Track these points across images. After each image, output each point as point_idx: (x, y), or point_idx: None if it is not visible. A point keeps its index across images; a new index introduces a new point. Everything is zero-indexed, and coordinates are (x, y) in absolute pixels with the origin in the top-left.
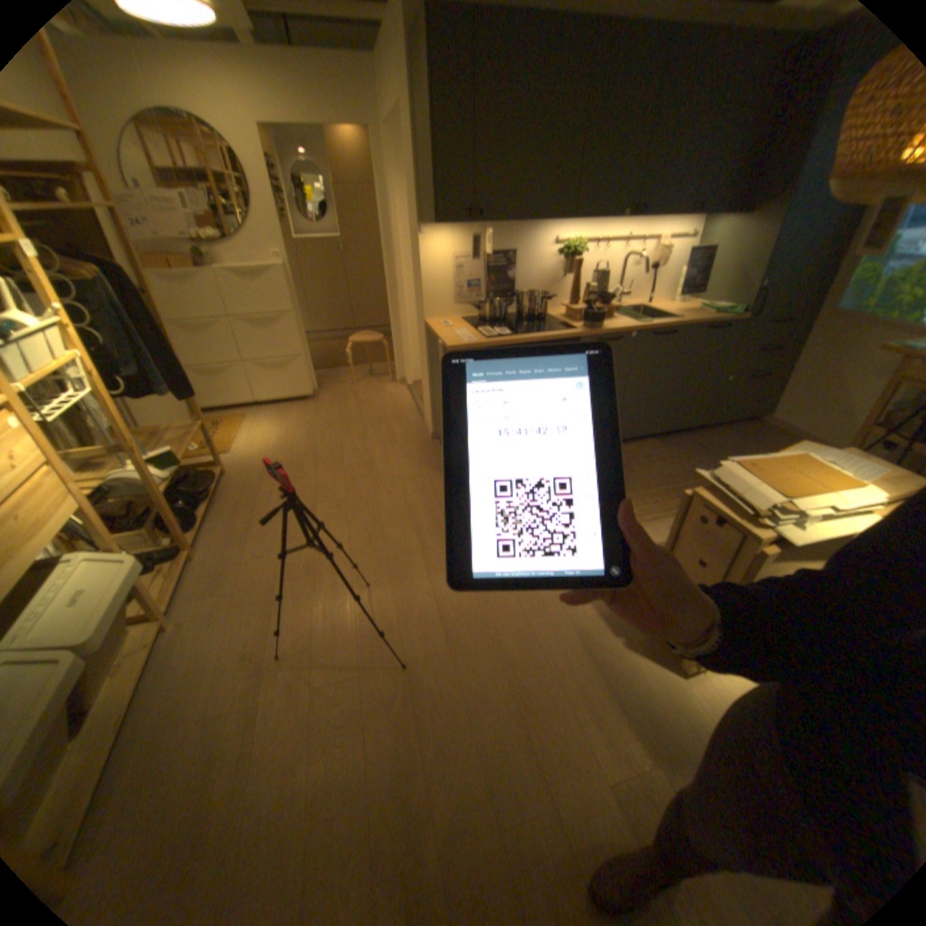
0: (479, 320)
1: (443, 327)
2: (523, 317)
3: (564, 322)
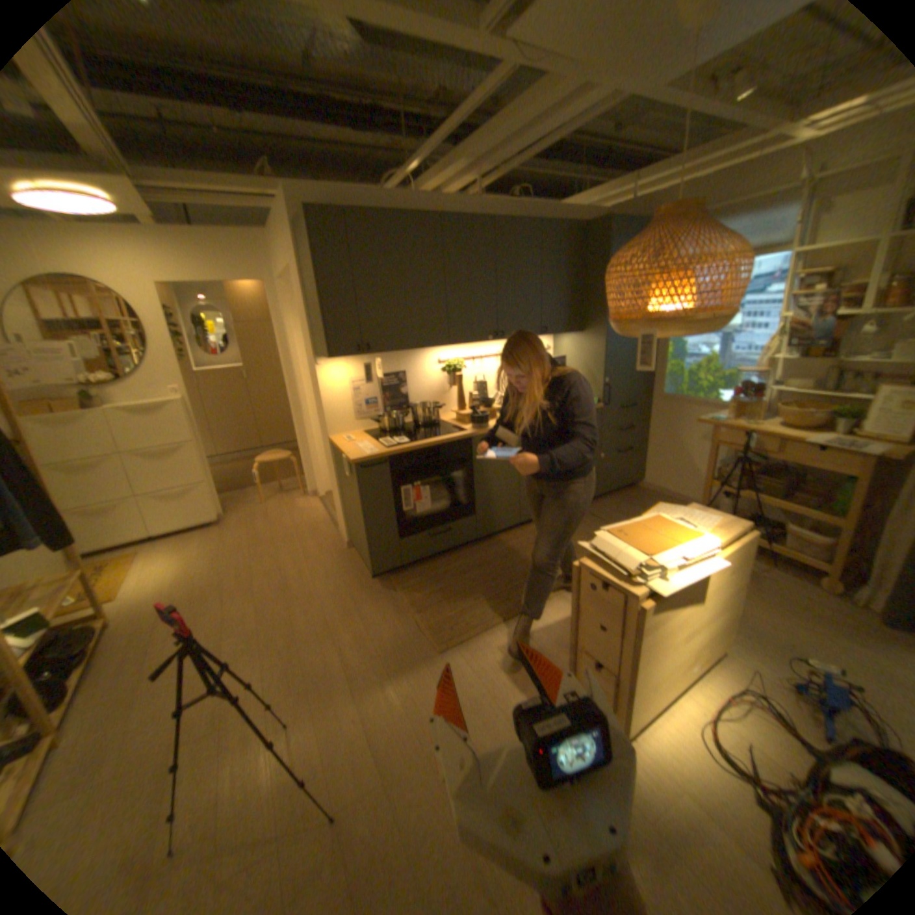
0: (380, 431)
1: (346, 442)
2: (419, 425)
3: (456, 426)
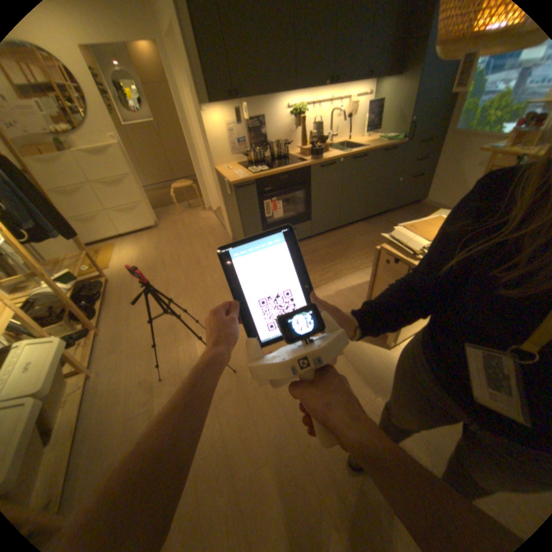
0: (248, 163)
1: (226, 170)
2: (275, 158)
3: (300, 158)
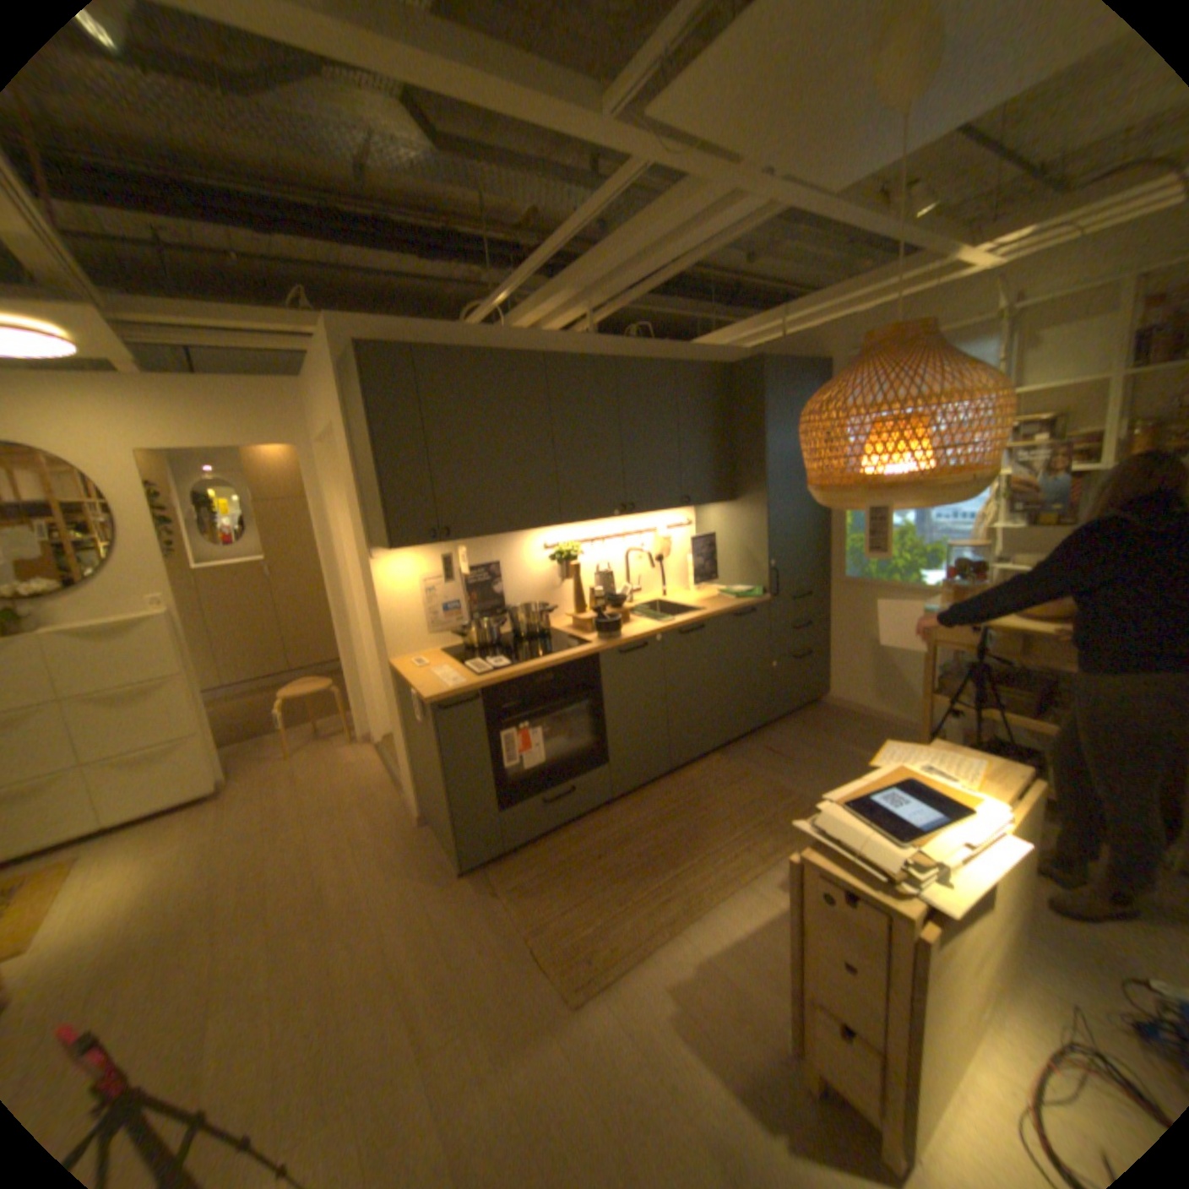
0: (467, 649)
1: (417, 668)
2: (523, 637)
3: (575, 635)
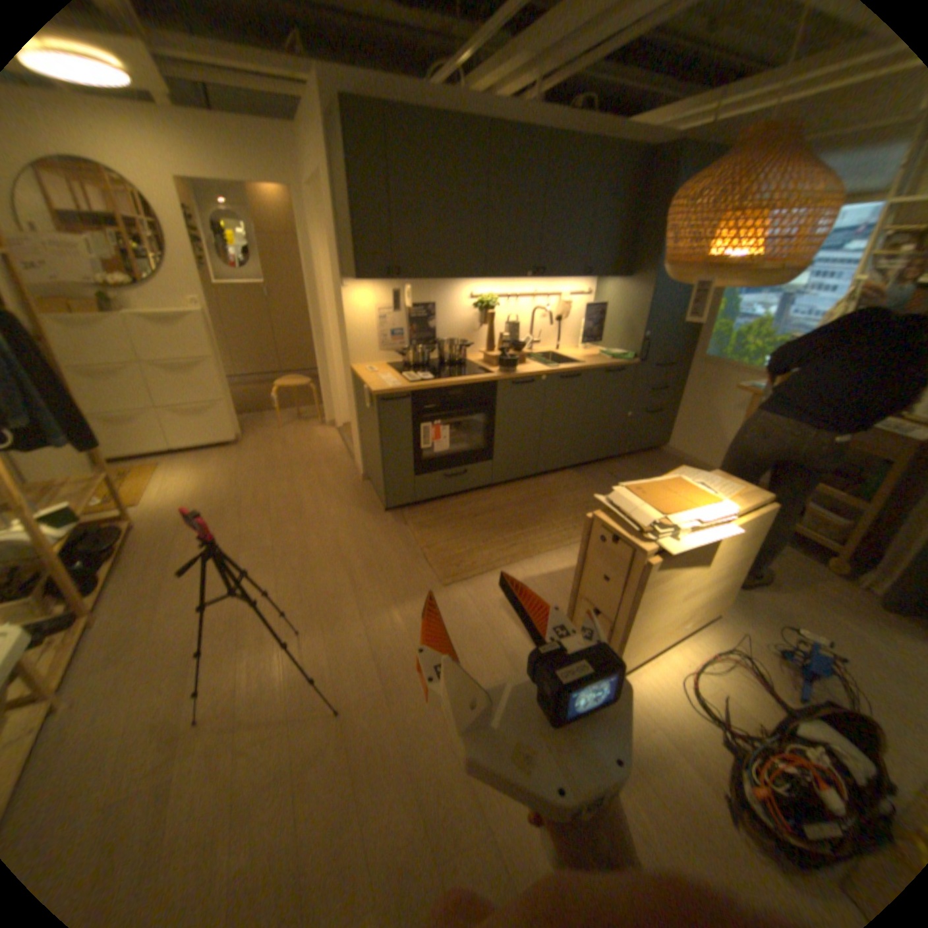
0: (404, 366)
1: (369, 372)
2: (445, 363)
3: (483, 367)
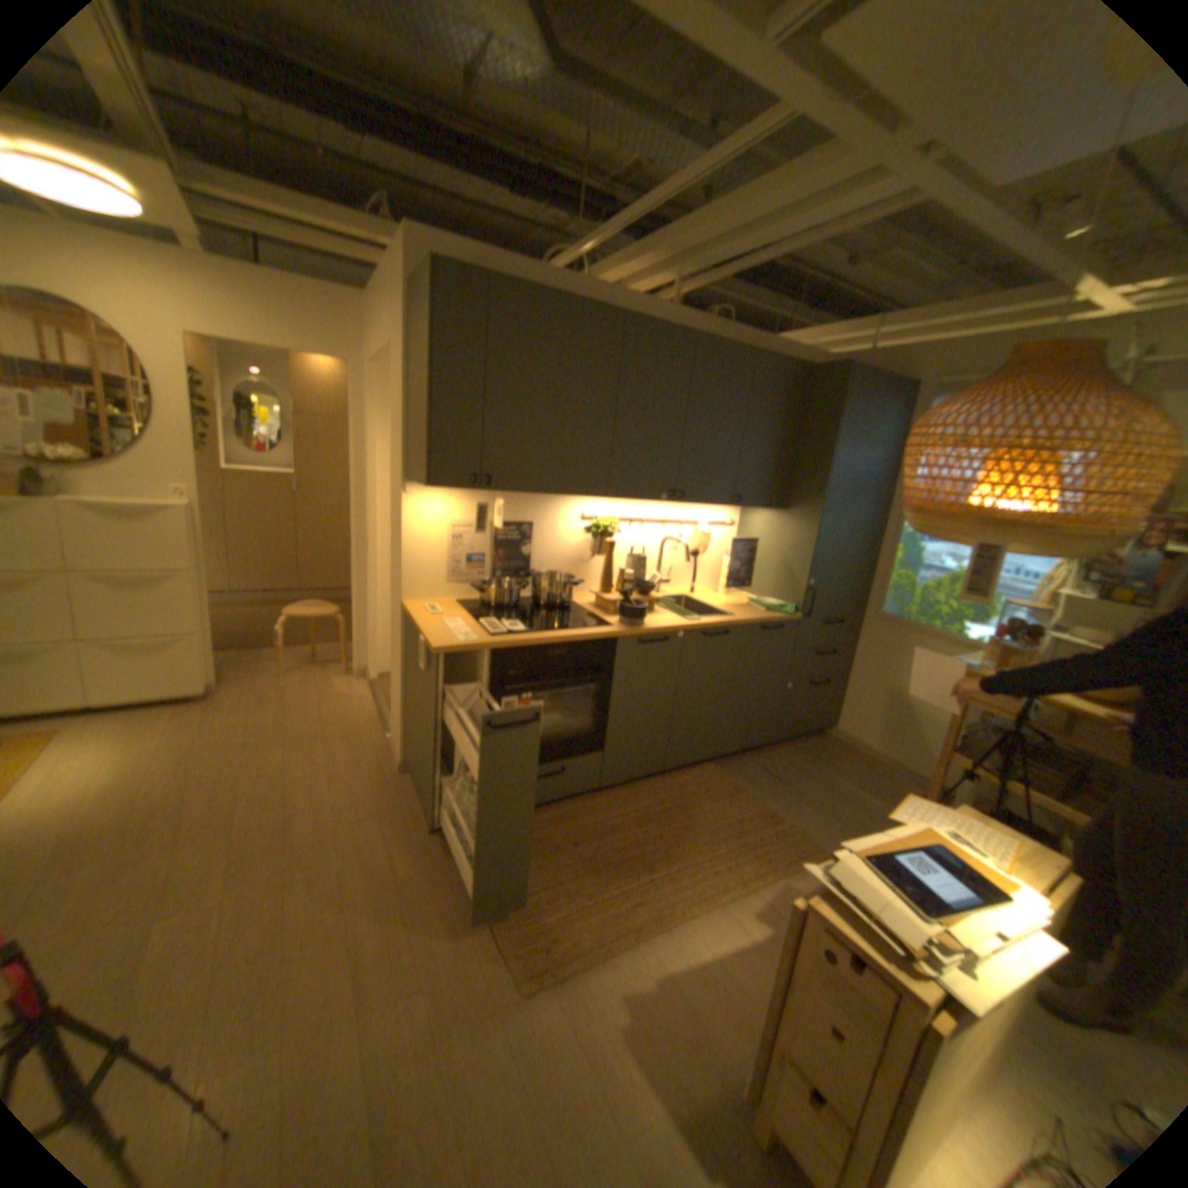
0: (482, 606)
1: (429, 615)
2: (542, 605)
3: (596, 615)
